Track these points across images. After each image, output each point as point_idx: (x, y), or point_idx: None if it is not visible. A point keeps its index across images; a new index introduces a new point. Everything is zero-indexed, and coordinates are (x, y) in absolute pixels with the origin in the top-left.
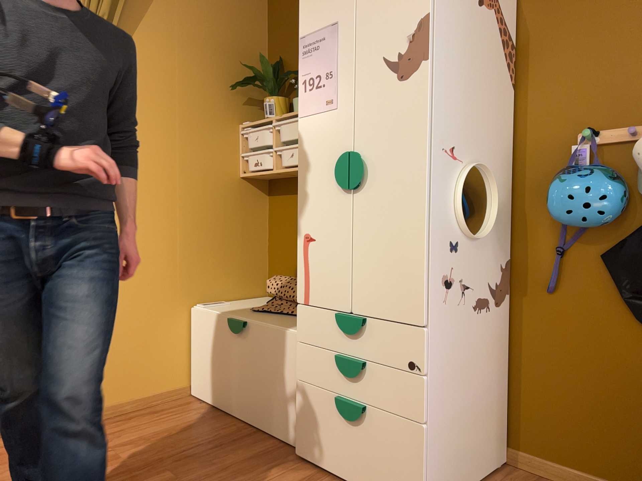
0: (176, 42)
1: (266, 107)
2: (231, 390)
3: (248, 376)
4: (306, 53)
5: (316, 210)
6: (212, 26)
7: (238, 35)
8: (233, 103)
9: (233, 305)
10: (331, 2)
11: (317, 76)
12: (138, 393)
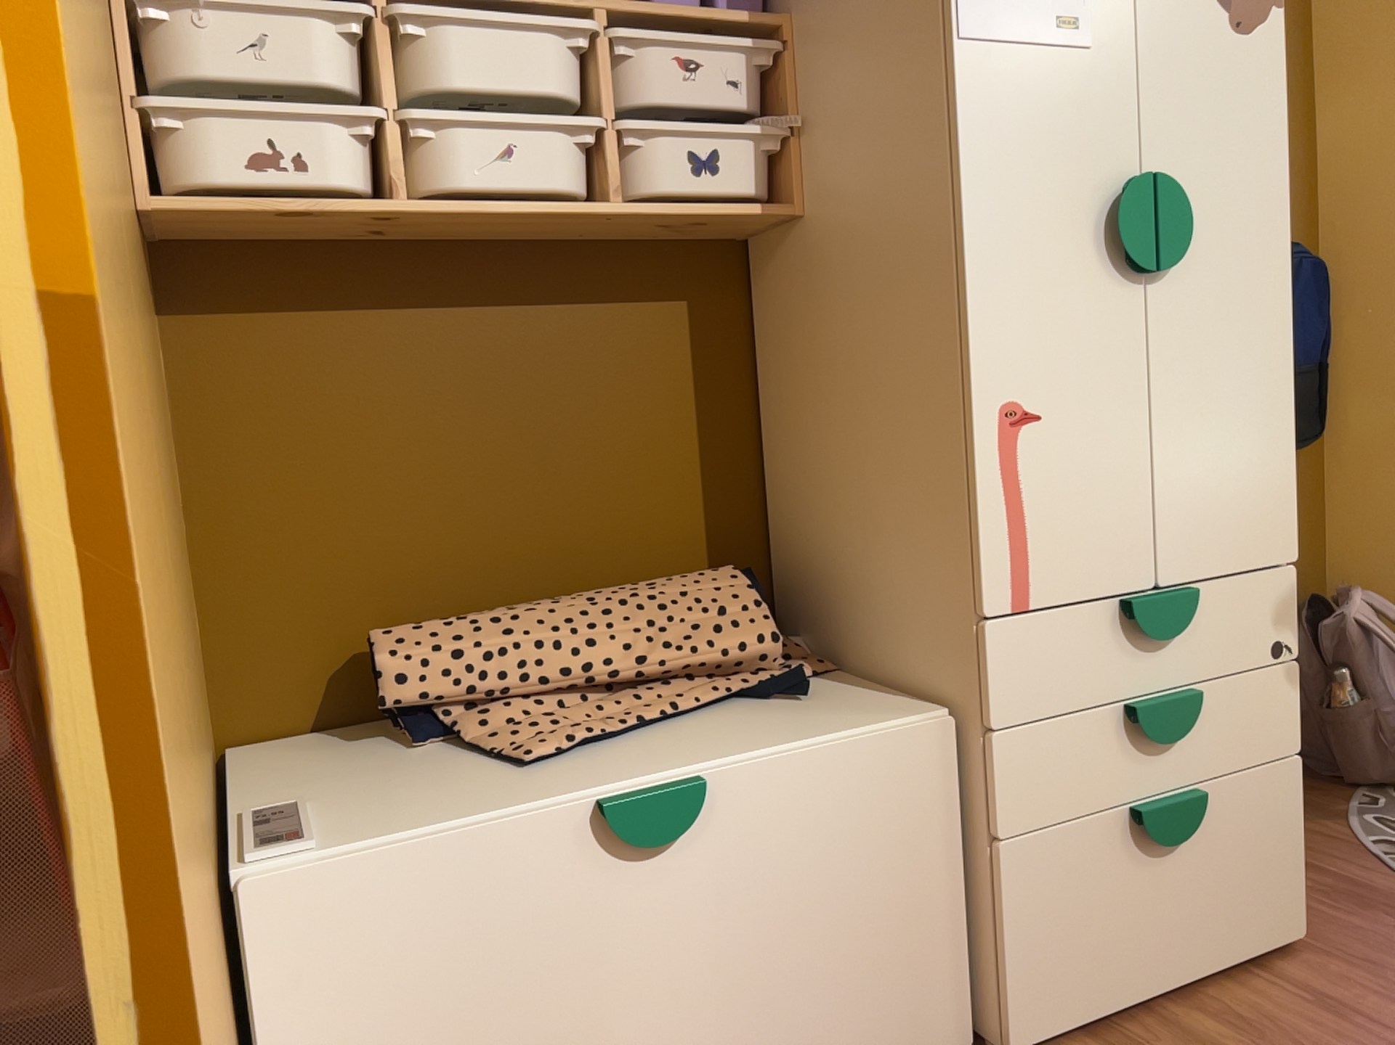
0: None
1: None
2: None
3: (731, 970)
4: None
5: (1042, 332)
6: None
7: None
8: None
9: (342, 796)
10: None
11: None
12: None
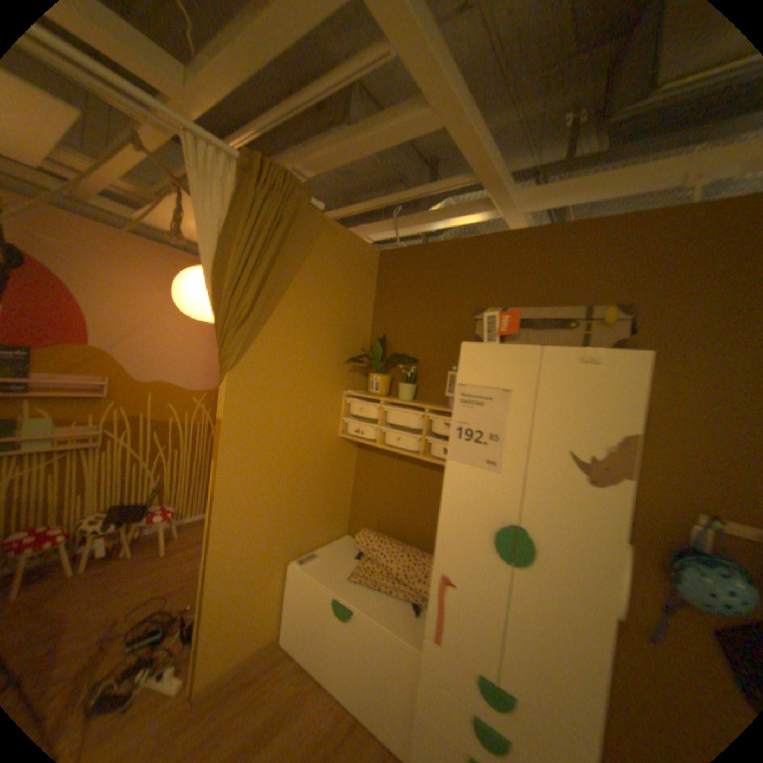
0: (302, 323)
1: (372, 383)
2: (327, 665)
3: (350, 663)
4: (464, 402)
5: (460, 560)
6: (333, 305)
7: (352, 312)
8: (341, 372)
9: (326, 560)
10: (504, 366)
11: (476, 430)
12: (233, 661)
